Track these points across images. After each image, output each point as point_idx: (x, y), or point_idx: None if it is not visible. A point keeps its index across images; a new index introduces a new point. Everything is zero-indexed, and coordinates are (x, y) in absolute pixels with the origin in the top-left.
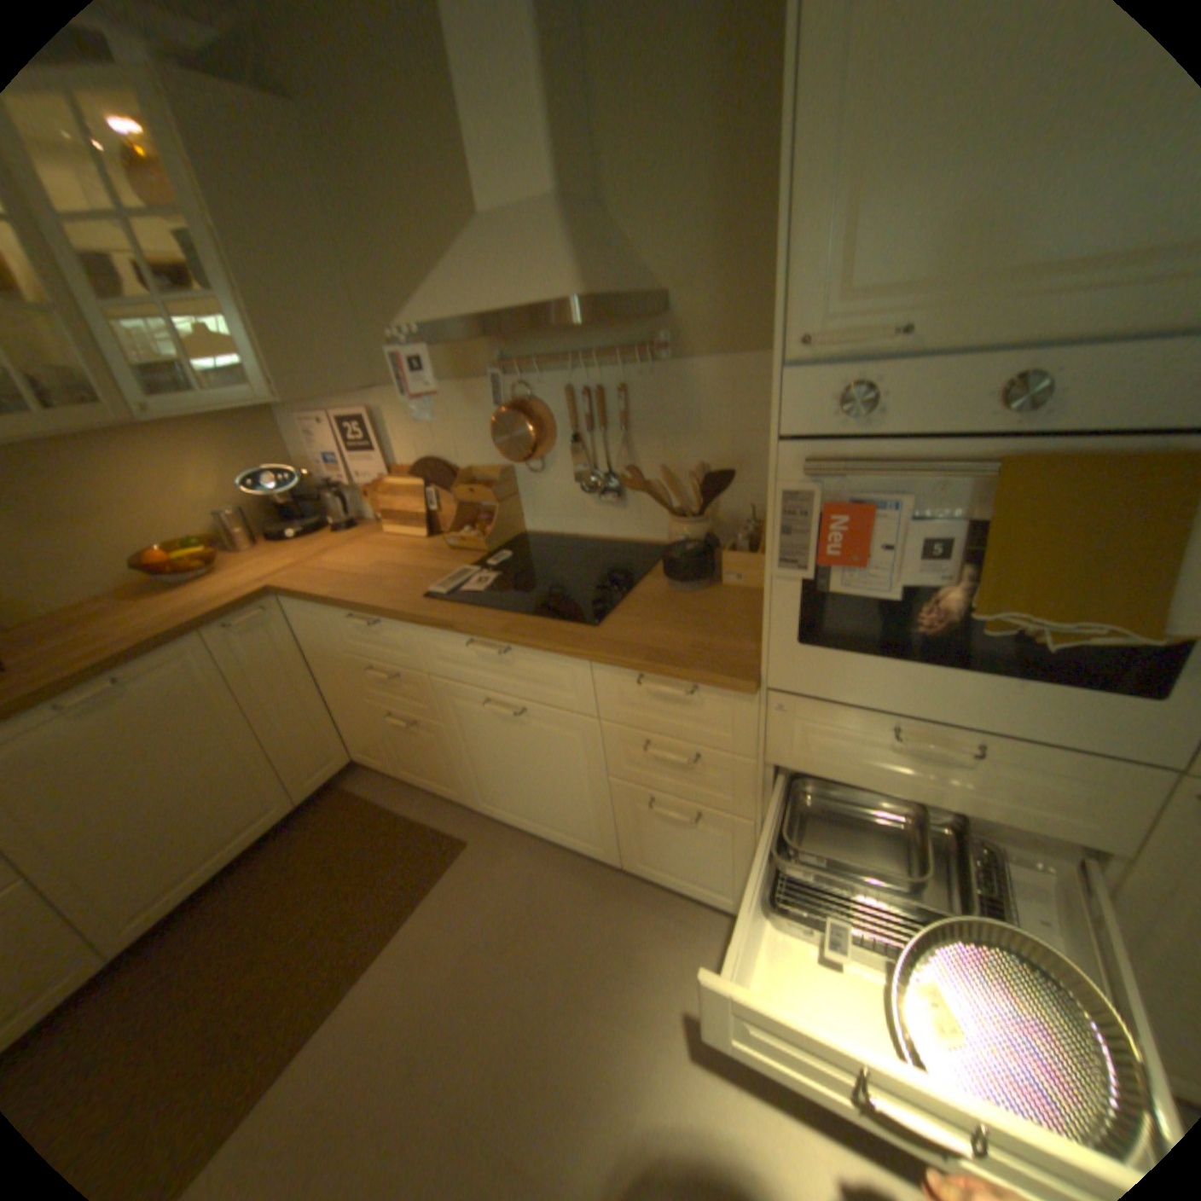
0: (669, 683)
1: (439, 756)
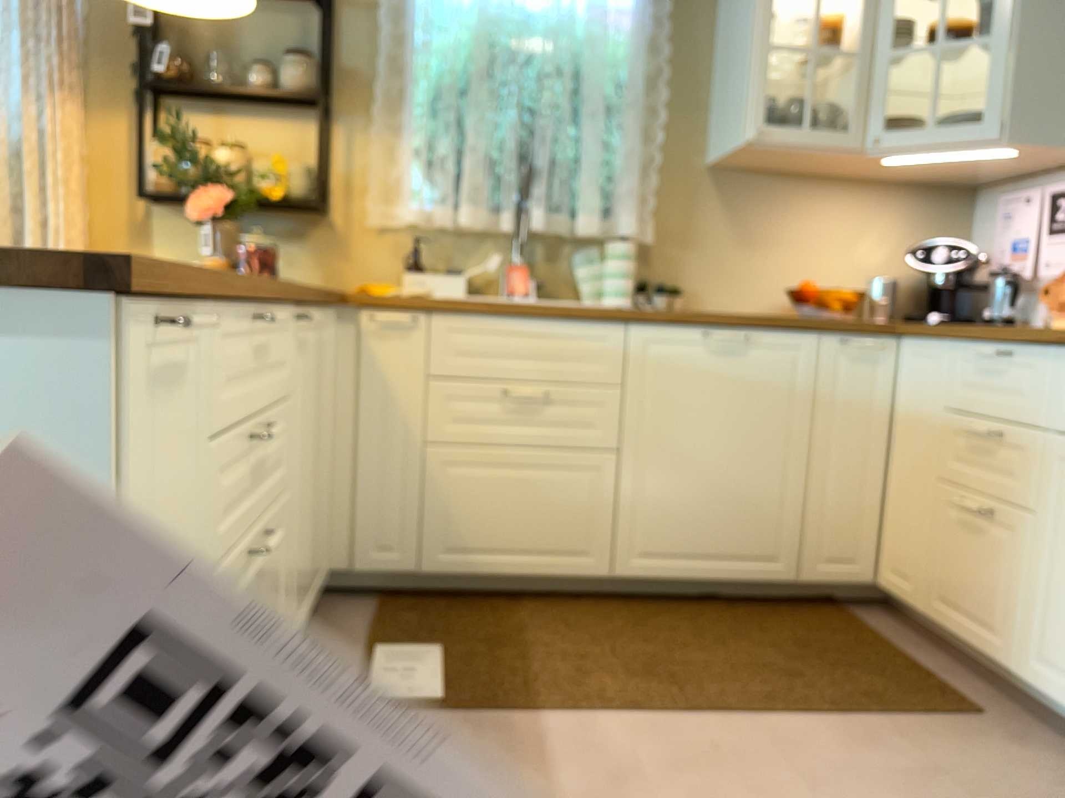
0: None
1: (1006, 576)
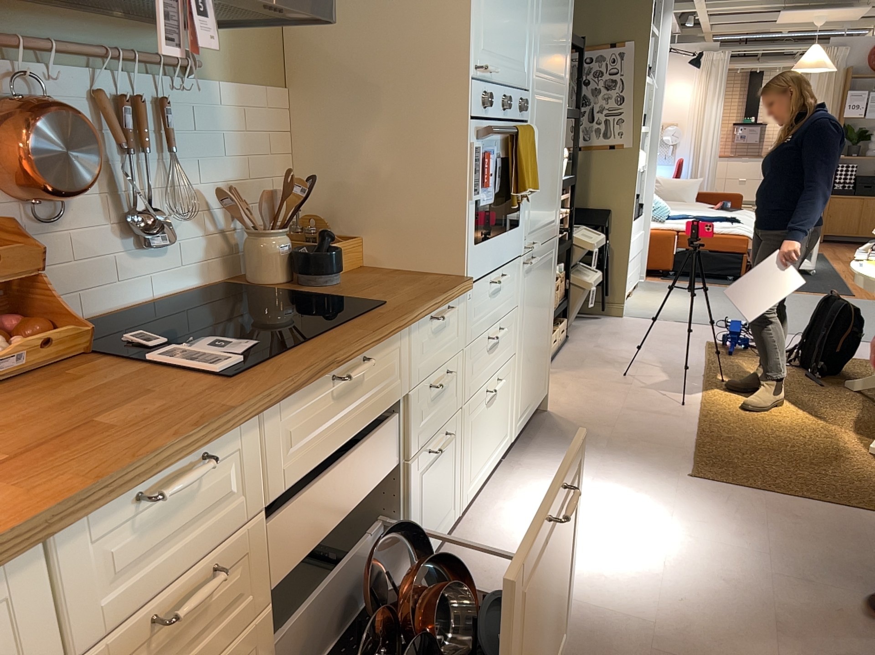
0: (446, 310)
1: None
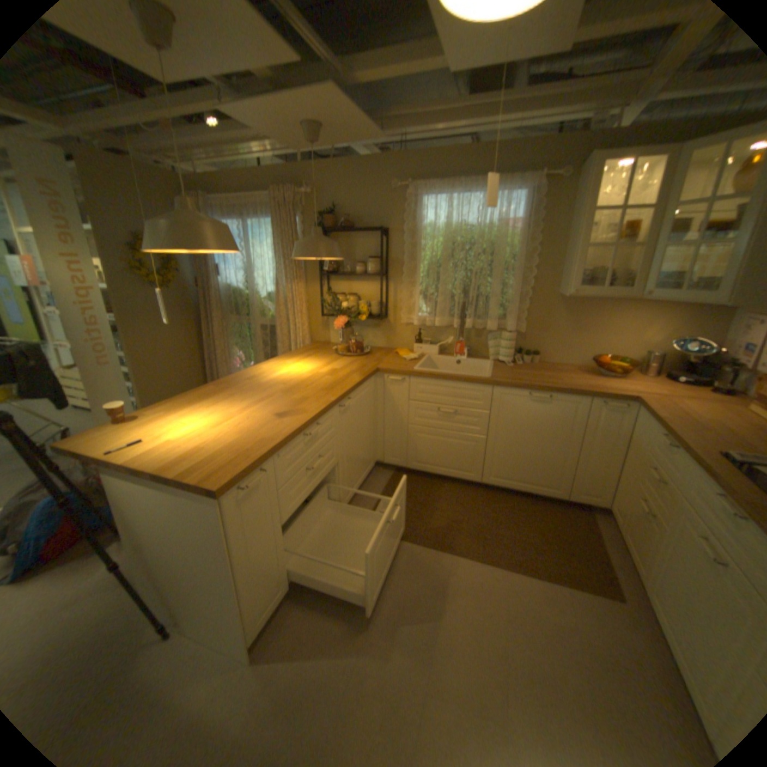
0: None
1: (653, 547)
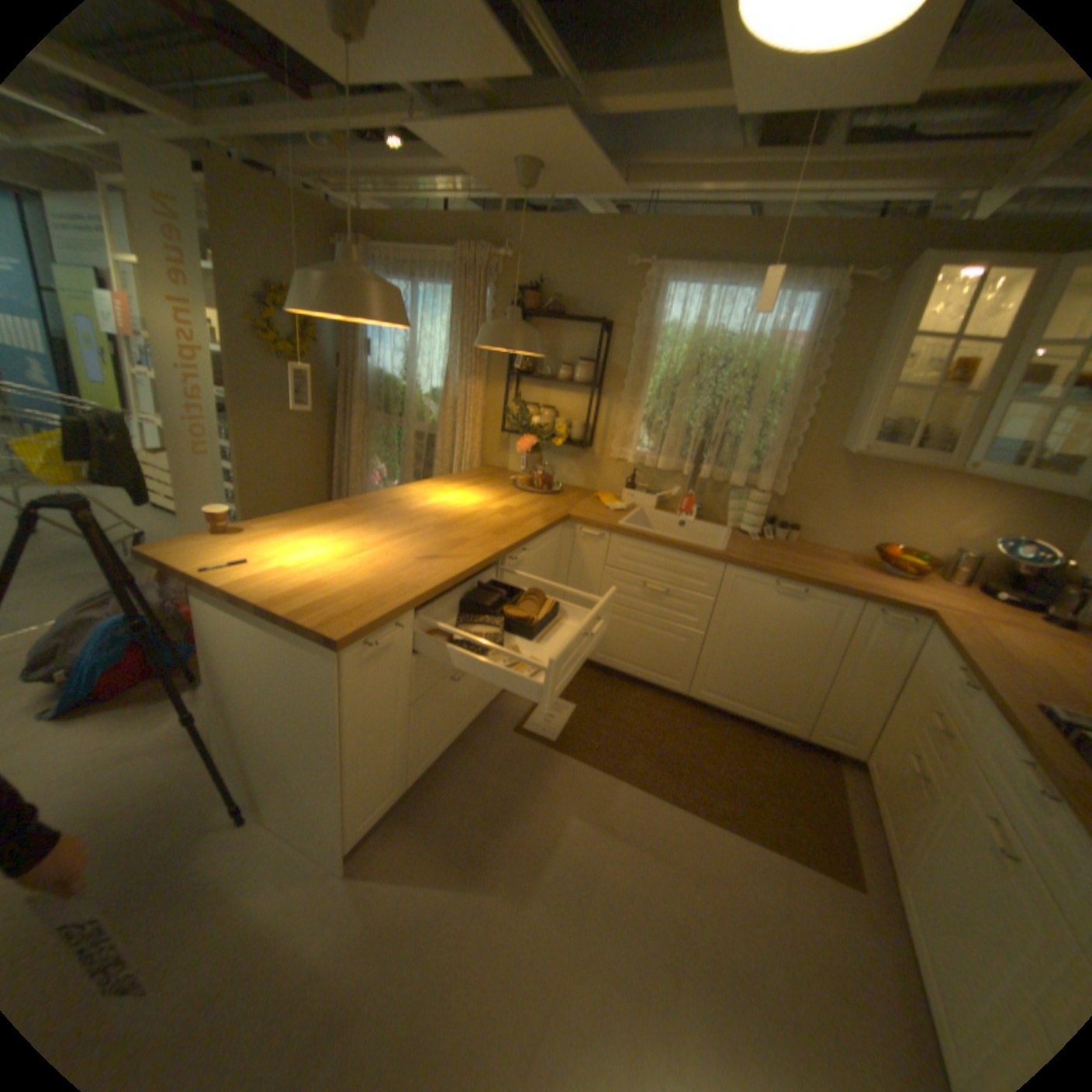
0: None
1: (918, 823)
